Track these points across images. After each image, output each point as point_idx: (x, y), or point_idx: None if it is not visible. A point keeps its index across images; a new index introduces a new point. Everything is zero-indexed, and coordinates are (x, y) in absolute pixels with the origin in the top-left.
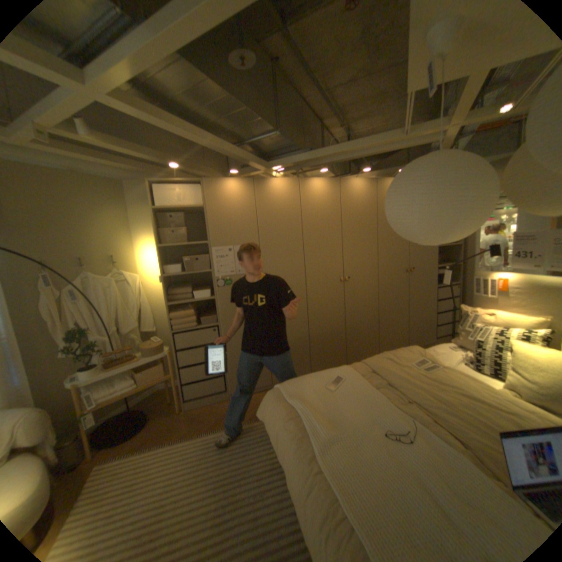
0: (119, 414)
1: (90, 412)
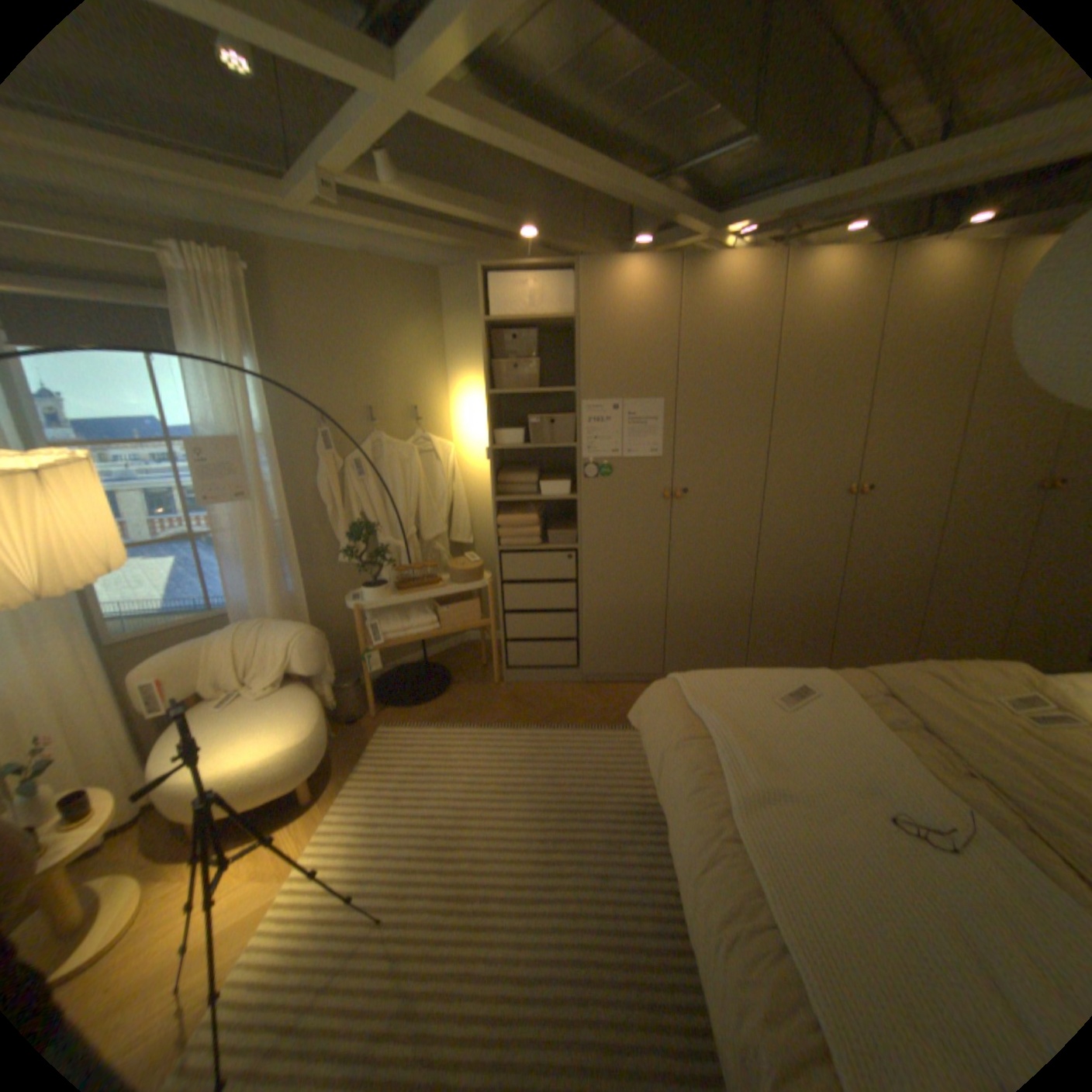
0: (413, 663)
1: (376, 649)
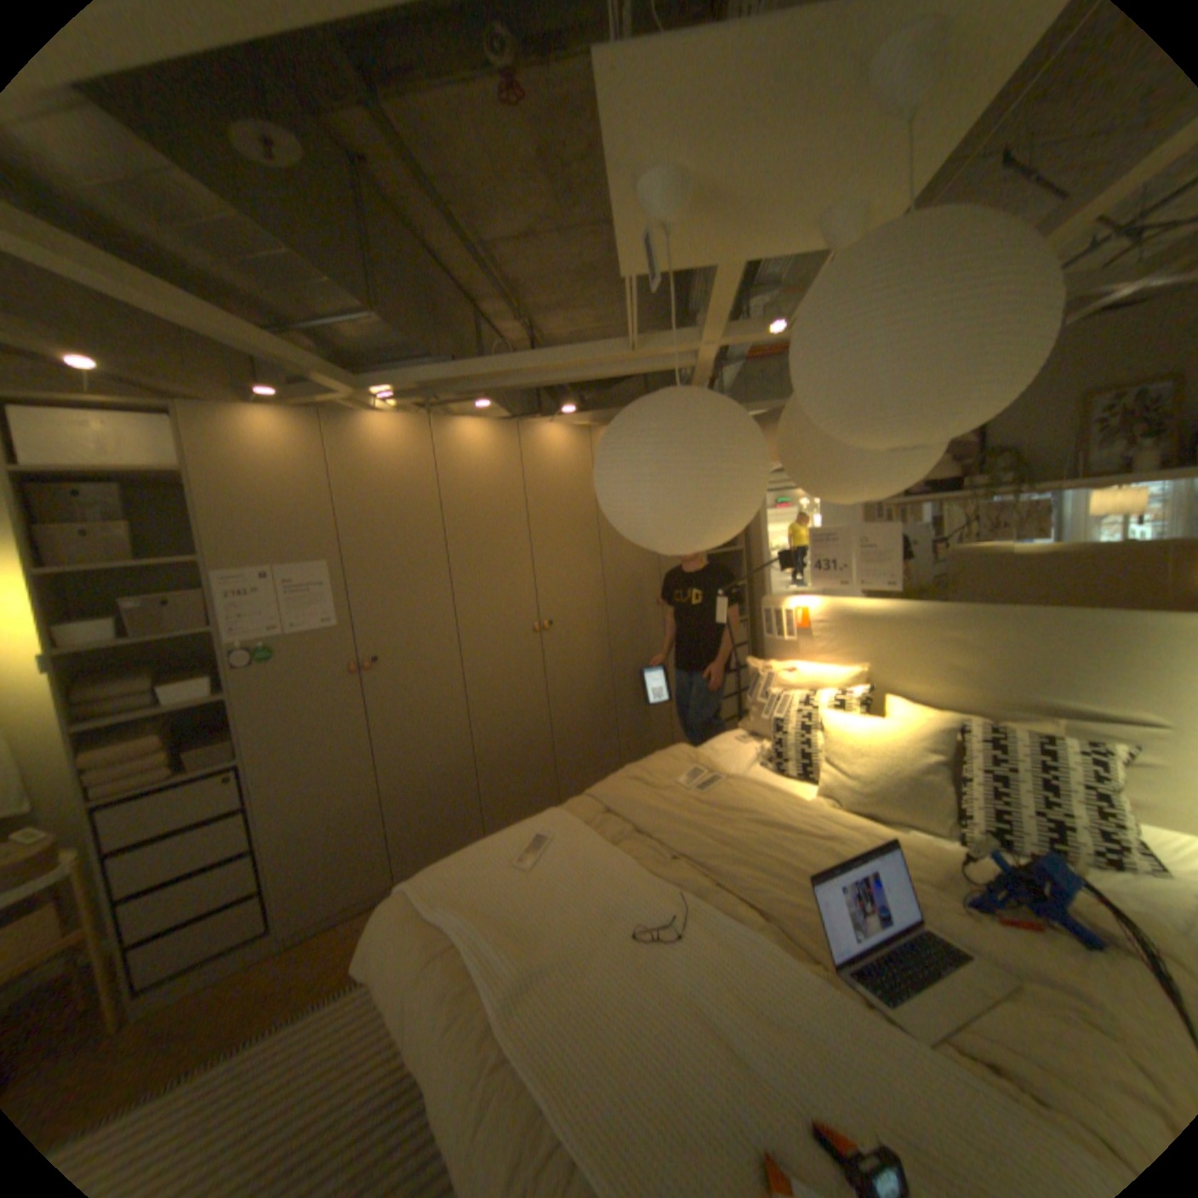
0: None
1: None
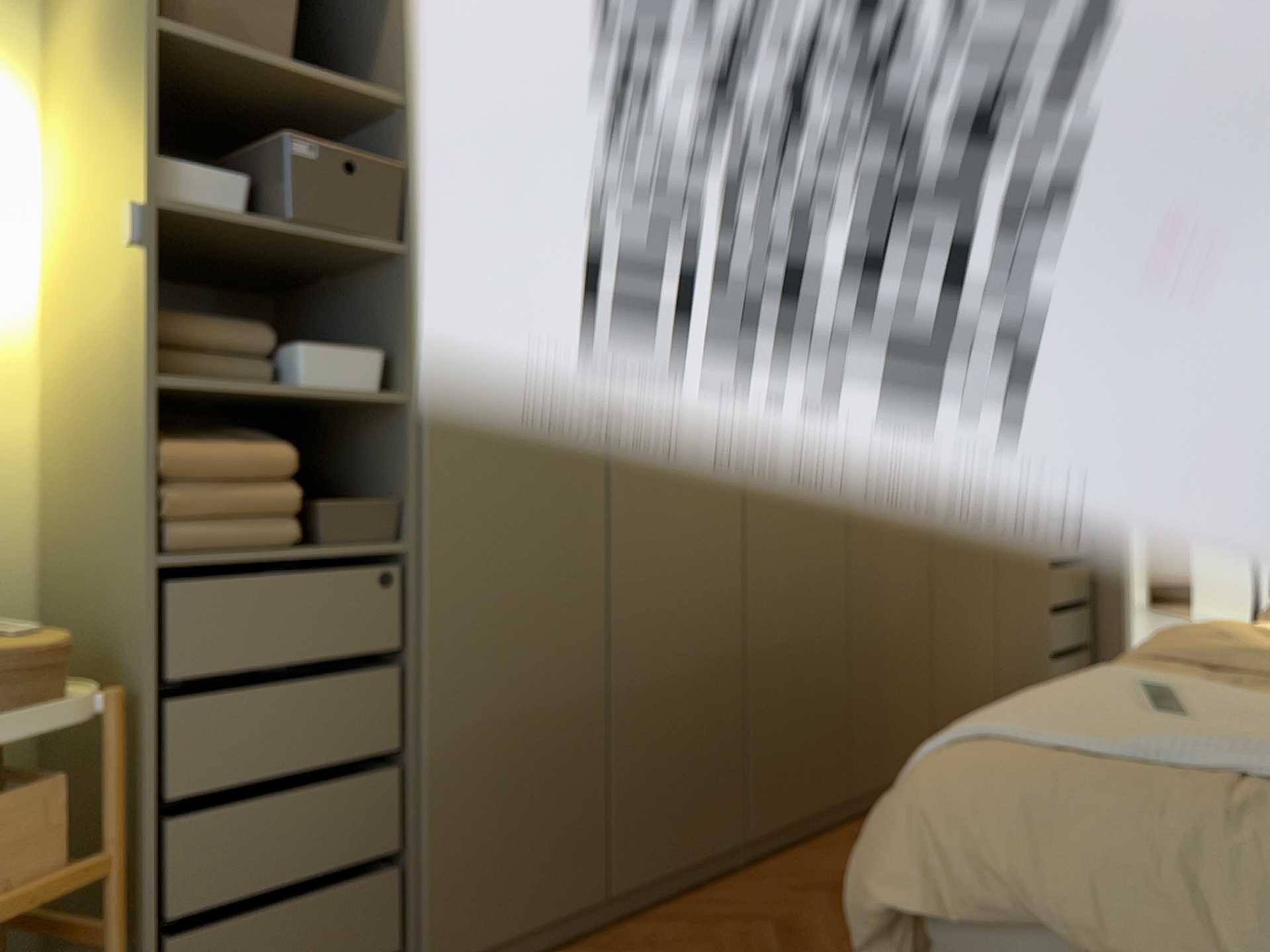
0: None
1: None
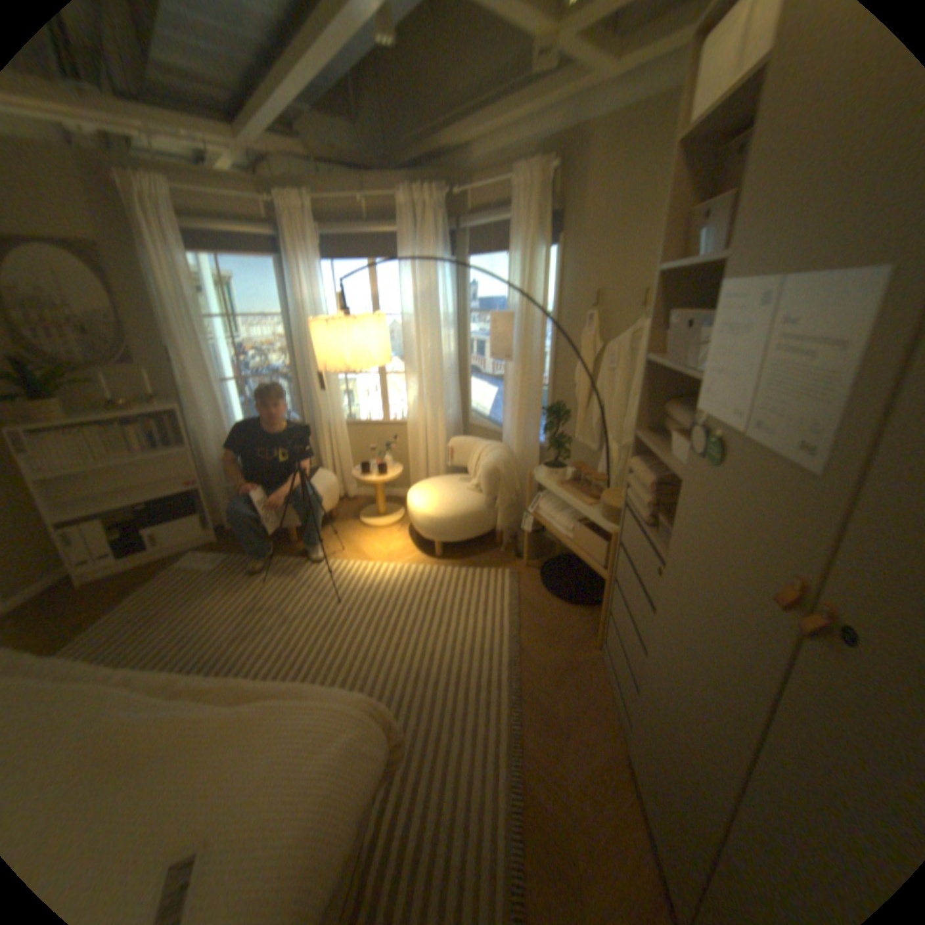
0: None
1: (532, 516)
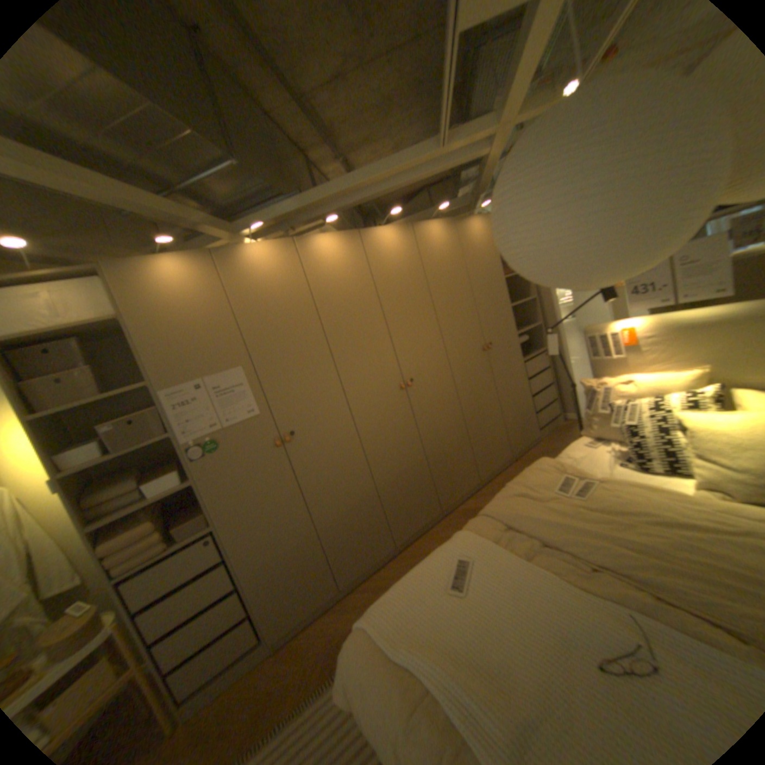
0: None
1: None
